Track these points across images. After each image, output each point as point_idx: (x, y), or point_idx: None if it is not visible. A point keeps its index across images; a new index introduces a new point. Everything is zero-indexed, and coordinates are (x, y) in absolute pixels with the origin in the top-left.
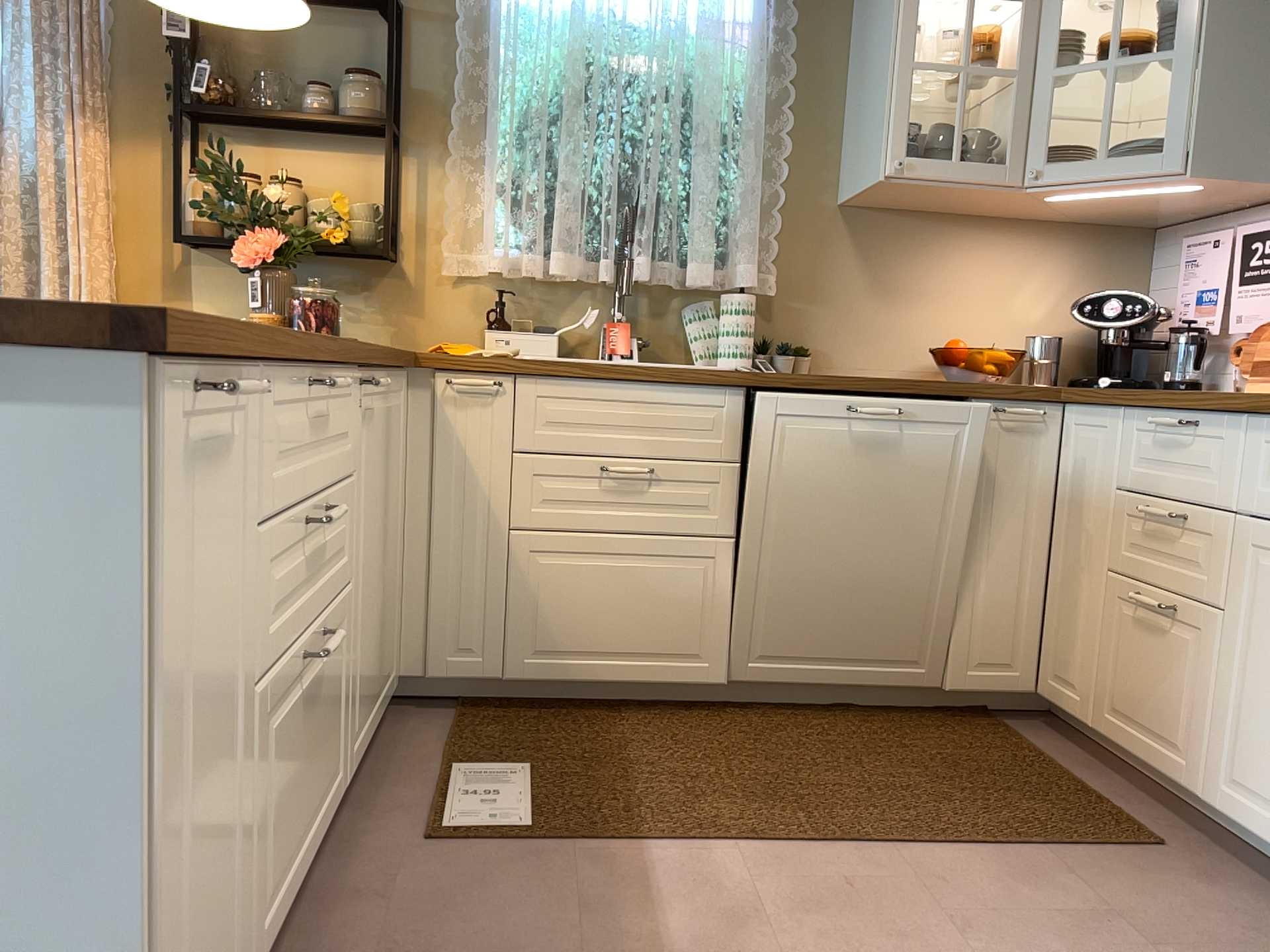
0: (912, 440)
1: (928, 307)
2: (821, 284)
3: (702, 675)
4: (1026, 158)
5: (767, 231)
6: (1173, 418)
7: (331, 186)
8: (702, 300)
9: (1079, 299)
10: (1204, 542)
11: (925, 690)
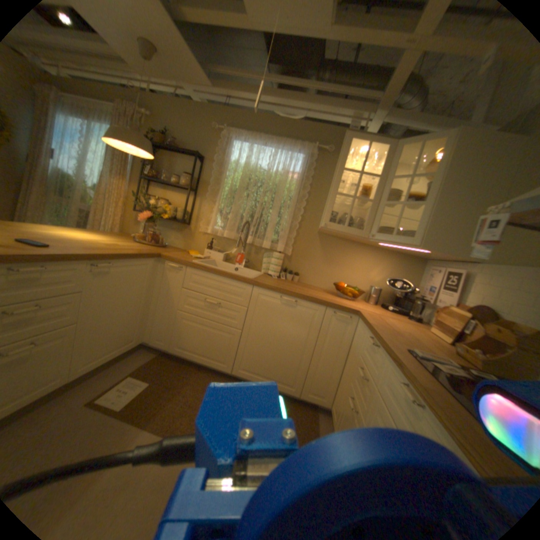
0: (303, 315)
1: (340, 269)
2: (307, 255)
3: (223, 369)
4: (372, 230)
5: (292, 236)
6: (375, 340)
7: (177, 202)
8: (269, 253)
9: (394, 278)
10: (369, 393)
11: (292, 396)
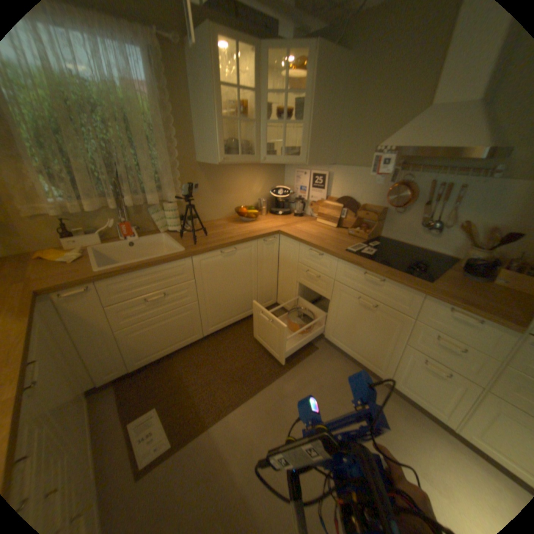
0: (242, 256)
1: (229, 194)
2: (195, 193)
3: (195, 339)
4: (258, 152)
5: (172, 177)
6: (314, 250)
7: None
8: (154, 207)
9: (267, 185)
10: (324, 283)
11: (252, 314)
